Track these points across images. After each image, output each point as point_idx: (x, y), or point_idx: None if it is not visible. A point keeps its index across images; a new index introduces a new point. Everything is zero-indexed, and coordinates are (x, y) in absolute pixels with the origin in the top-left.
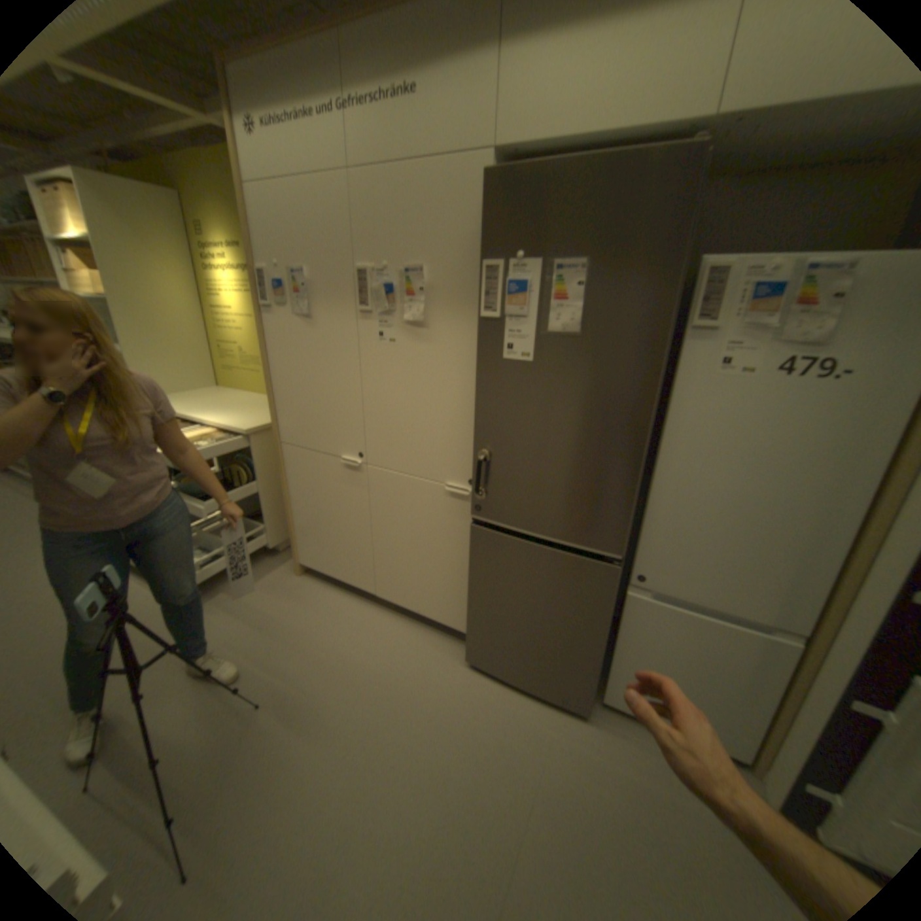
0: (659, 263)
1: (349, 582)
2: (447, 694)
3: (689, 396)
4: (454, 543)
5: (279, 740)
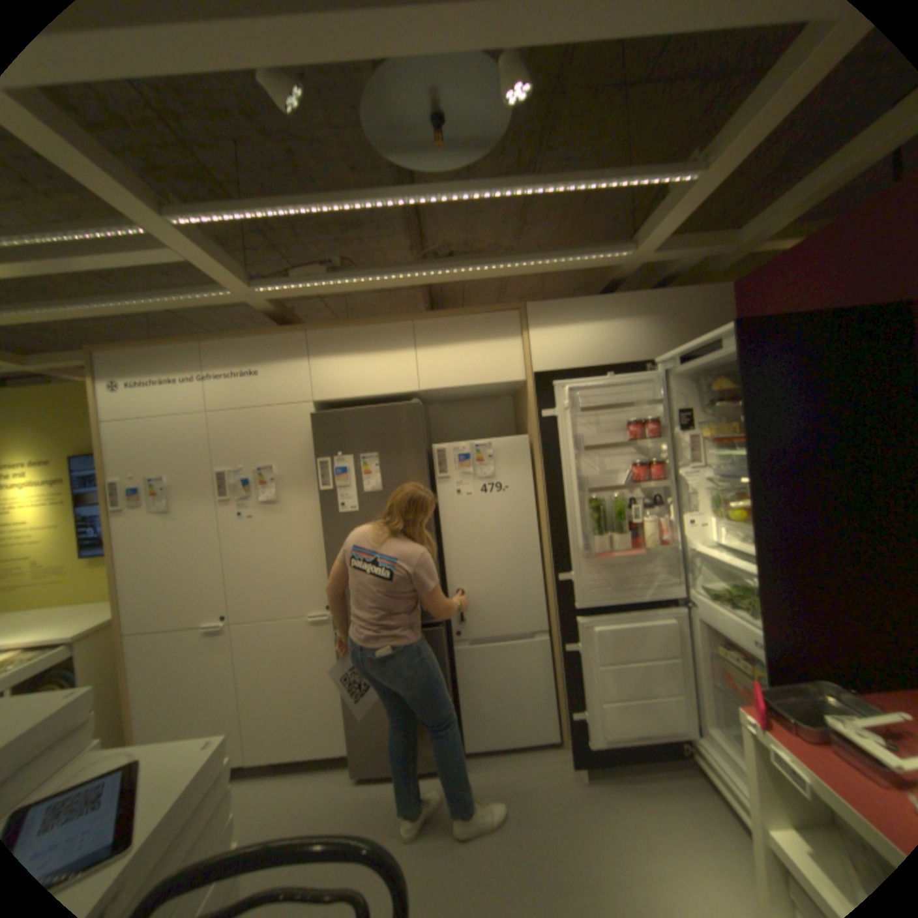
0: (414, 452)
1: None
2: (340, 814)
3: (448, 513)
4: (322, 667)
5: None
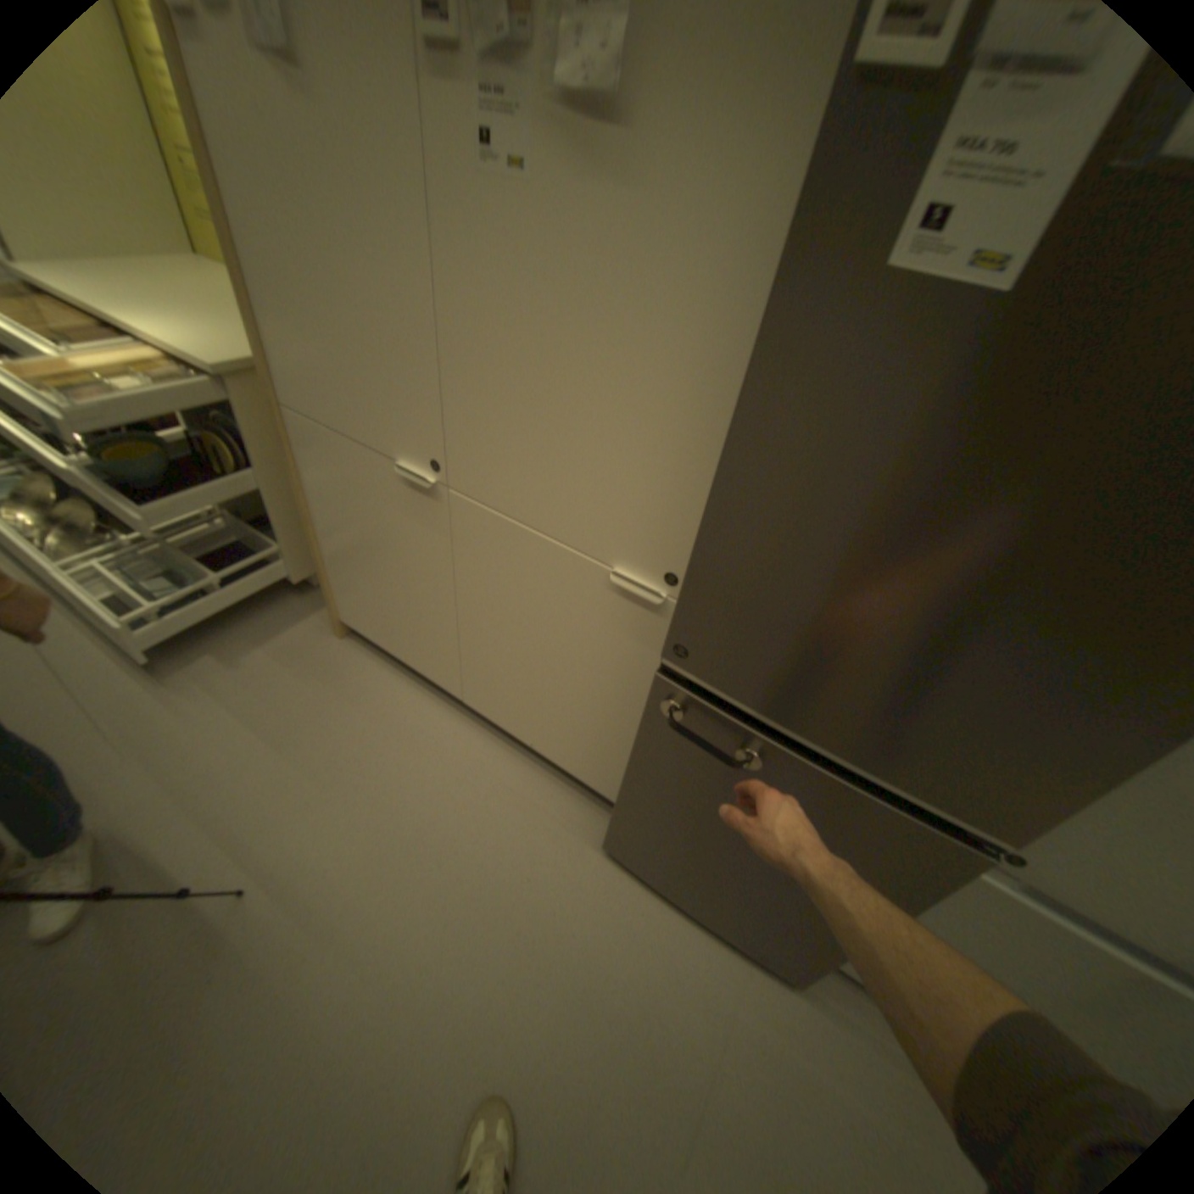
0: None
1: (421, 670)
2: (567, 904)
3: None
4: (613, 673)
5: (274, 964)
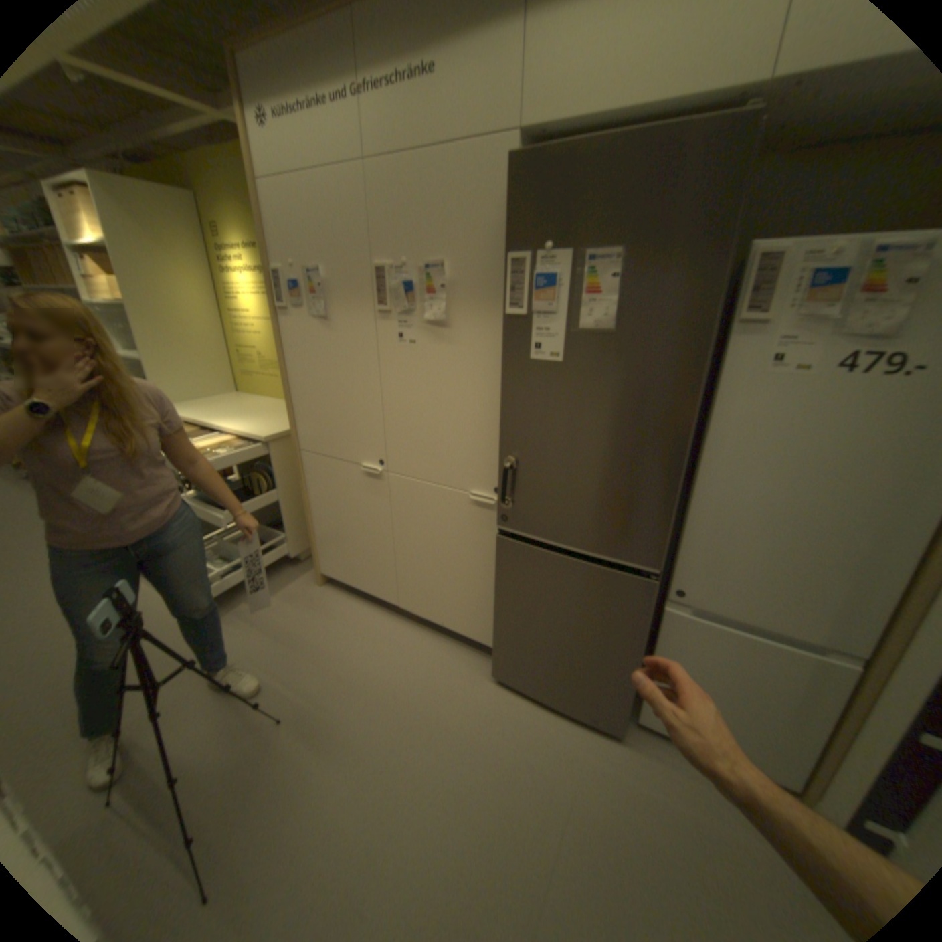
0: (704, 249)
1: (371, 592)
2: (473, 711)
3: (736, 397)
4: (479, 554)
5: (301, 757)
